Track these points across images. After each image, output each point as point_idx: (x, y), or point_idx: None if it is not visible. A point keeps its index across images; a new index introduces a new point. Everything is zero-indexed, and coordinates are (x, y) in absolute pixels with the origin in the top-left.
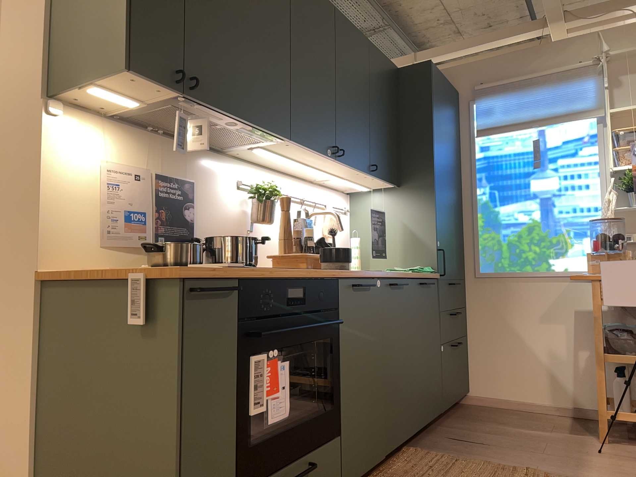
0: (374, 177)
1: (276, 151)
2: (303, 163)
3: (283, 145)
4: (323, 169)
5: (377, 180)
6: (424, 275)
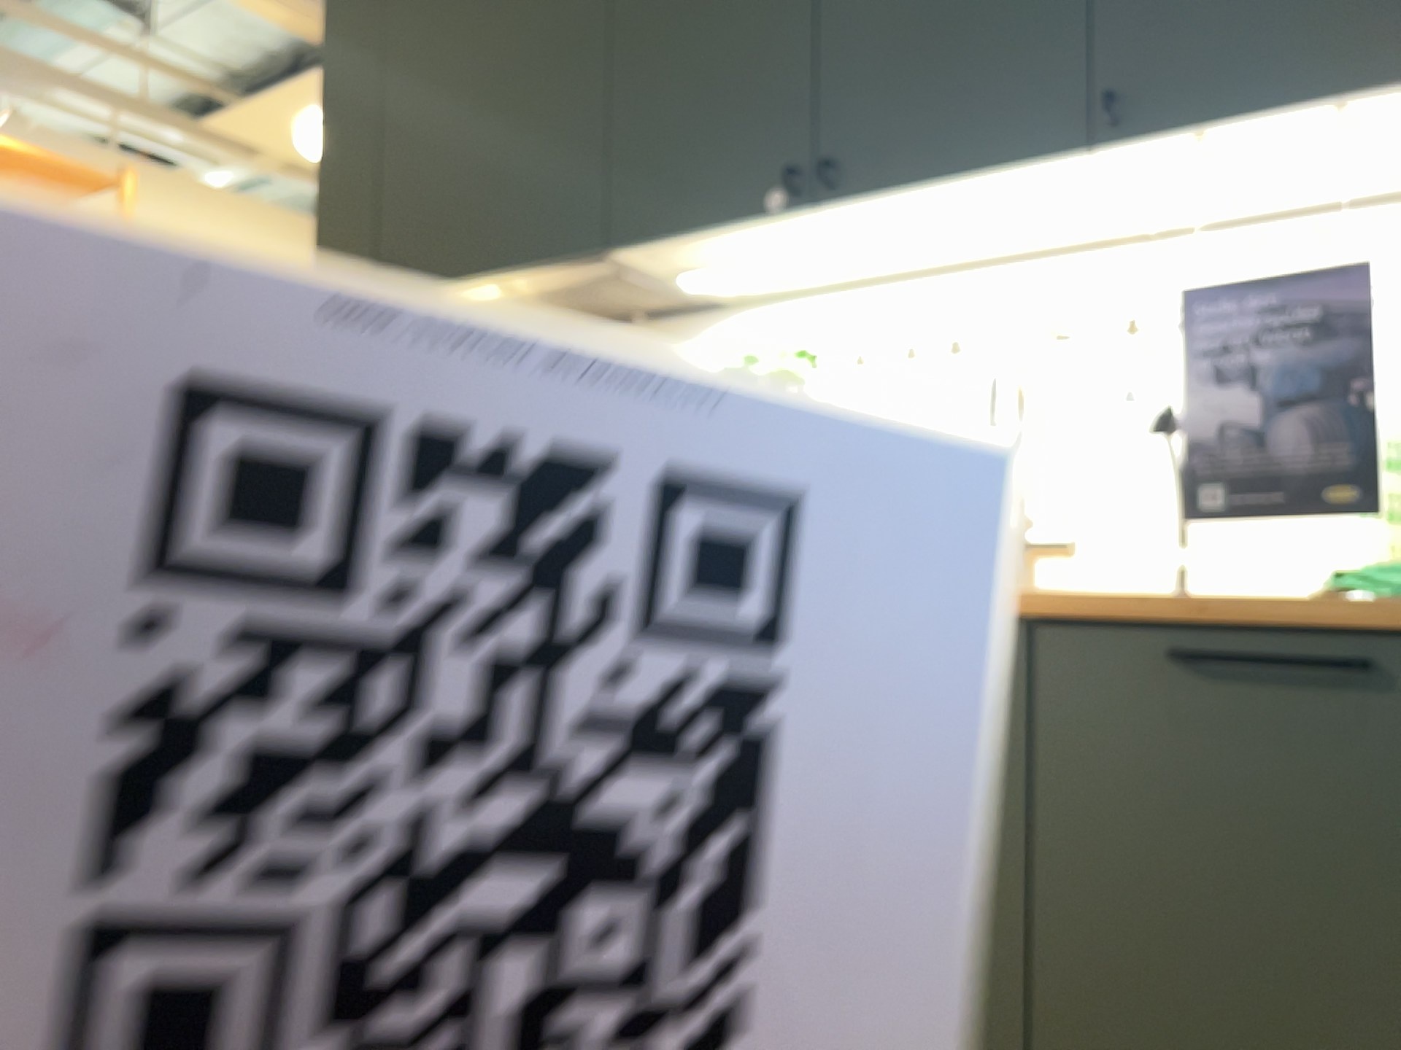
0: (1187, 137)
1: (723, 263)
2: (846, 246)
3: (663, 257)
4: (959, 224)
5: (1263, 127)
6: (1298, 609)
